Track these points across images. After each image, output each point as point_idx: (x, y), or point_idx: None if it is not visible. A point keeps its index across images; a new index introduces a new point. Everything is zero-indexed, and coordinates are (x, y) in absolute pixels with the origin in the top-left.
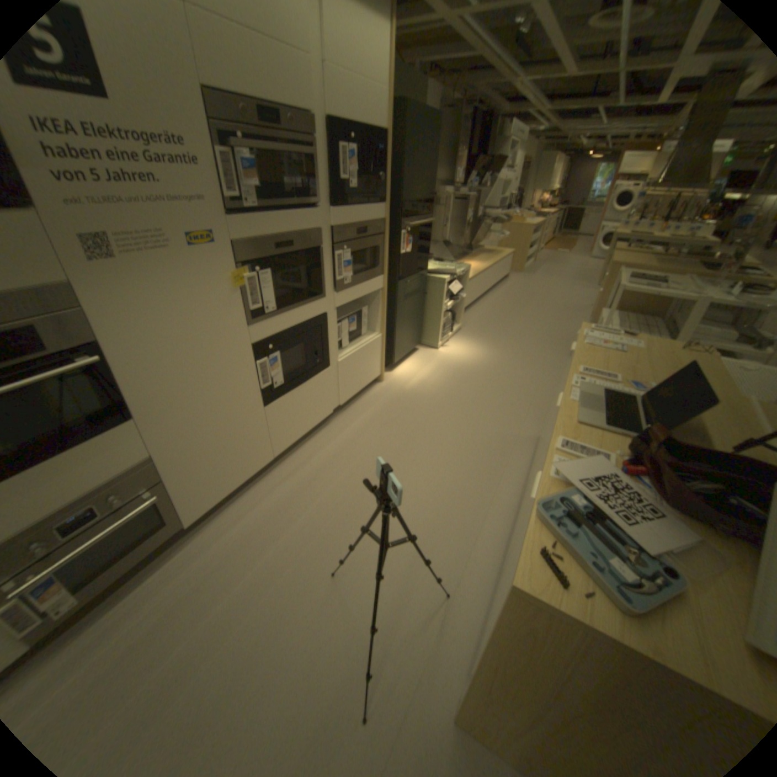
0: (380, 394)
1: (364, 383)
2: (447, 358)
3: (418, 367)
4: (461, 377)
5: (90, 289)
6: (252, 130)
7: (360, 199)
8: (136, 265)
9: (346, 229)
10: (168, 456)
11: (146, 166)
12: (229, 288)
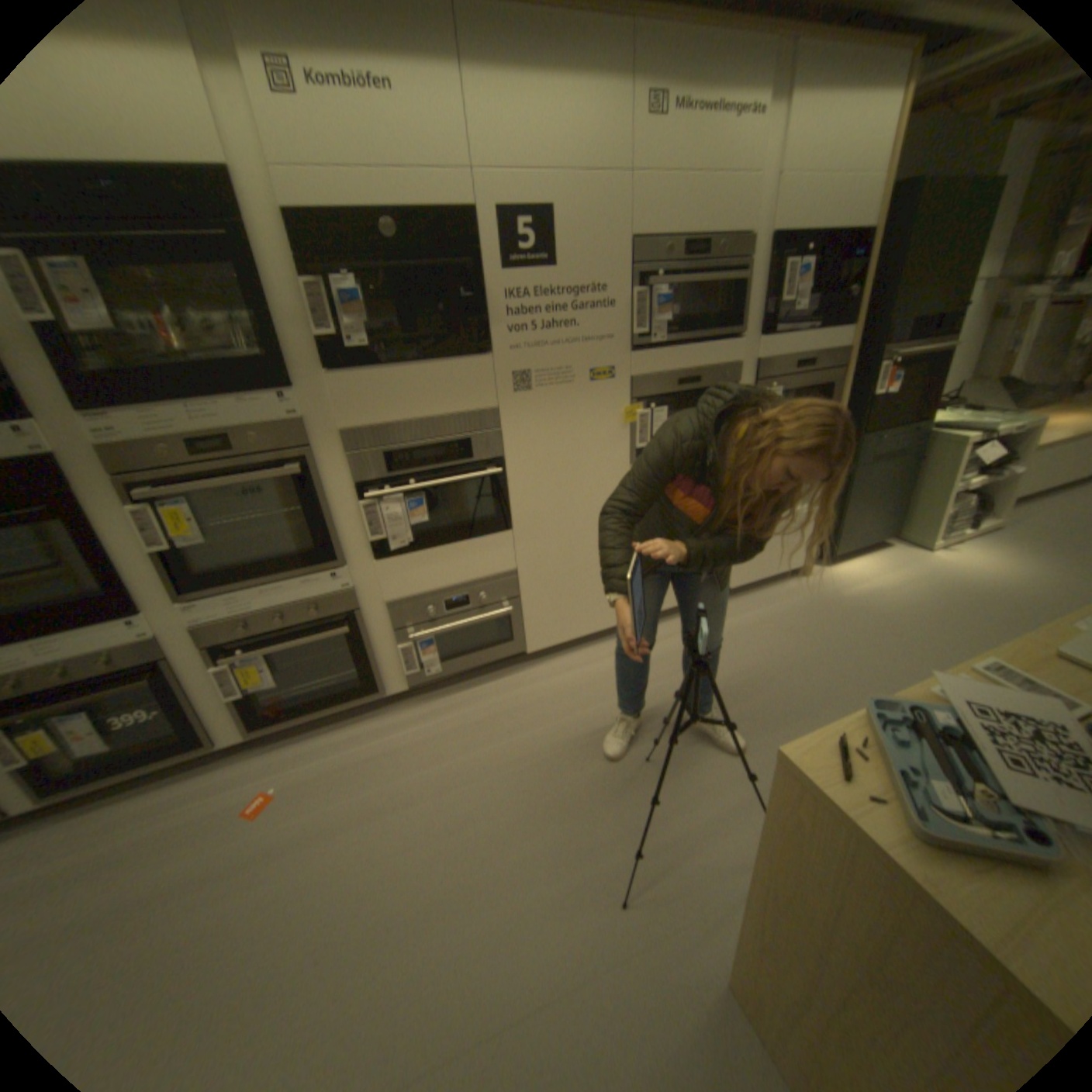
0: (799, 591)
1: (776, 569)
2: (951, 569)
3: (885, 571)
4: (967, 601)
5: (509, 416)
6: (674, 266)
7: (811, 322)
8: (545, 398)
9: (779, 361)
10: (531, 576)
11: (570, 315)
12: (618, 424)
